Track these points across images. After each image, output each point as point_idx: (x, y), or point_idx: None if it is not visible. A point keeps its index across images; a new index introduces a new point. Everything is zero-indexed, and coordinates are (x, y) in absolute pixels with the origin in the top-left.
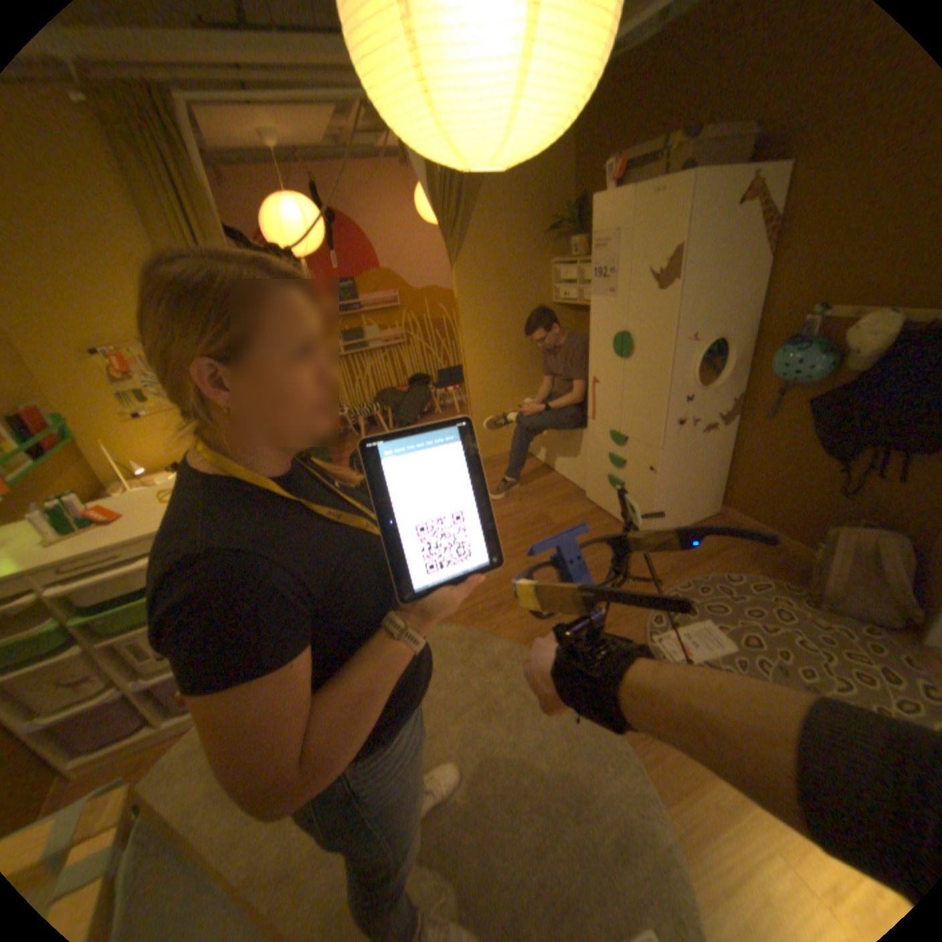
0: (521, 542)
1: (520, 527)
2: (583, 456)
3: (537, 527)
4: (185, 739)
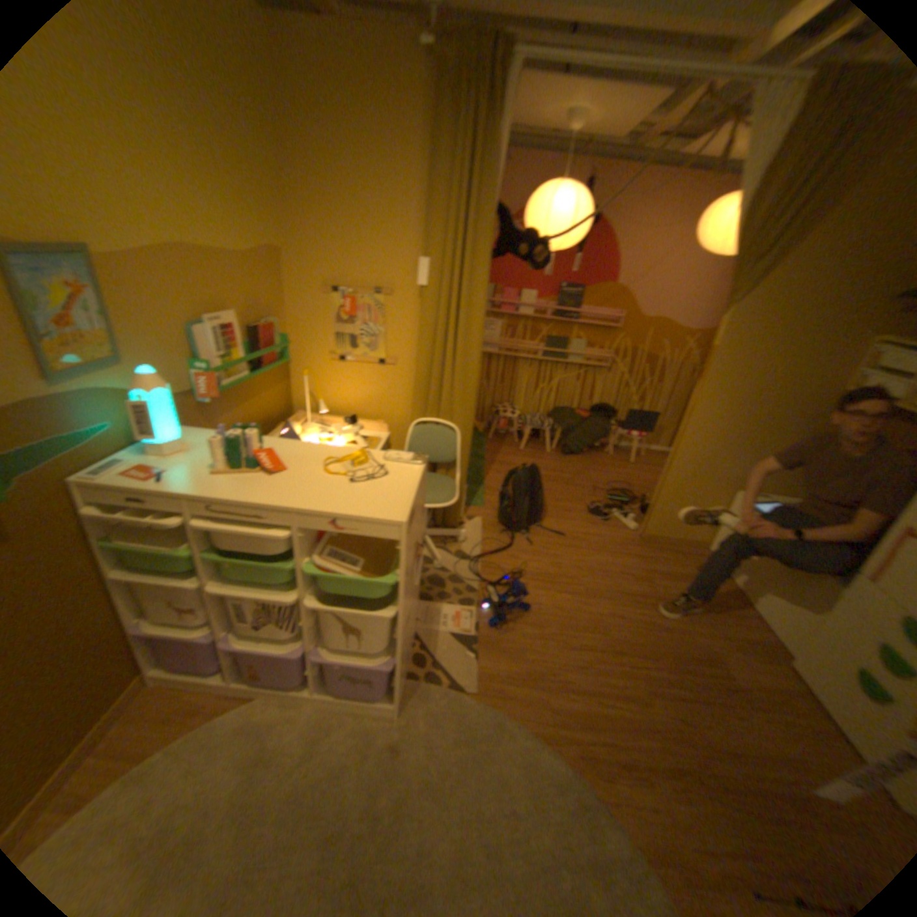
0: (681, 683)
1: (684, 658)
2: (819, 612)
3: (709, 672)
4: (247, 709)
